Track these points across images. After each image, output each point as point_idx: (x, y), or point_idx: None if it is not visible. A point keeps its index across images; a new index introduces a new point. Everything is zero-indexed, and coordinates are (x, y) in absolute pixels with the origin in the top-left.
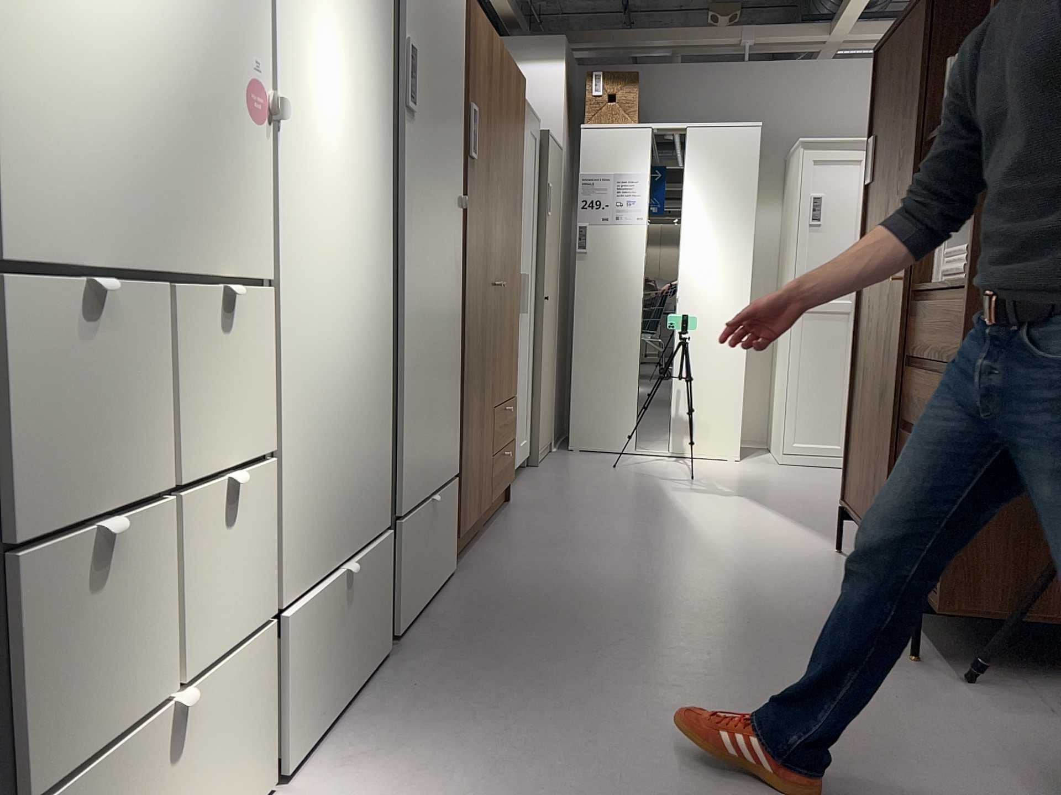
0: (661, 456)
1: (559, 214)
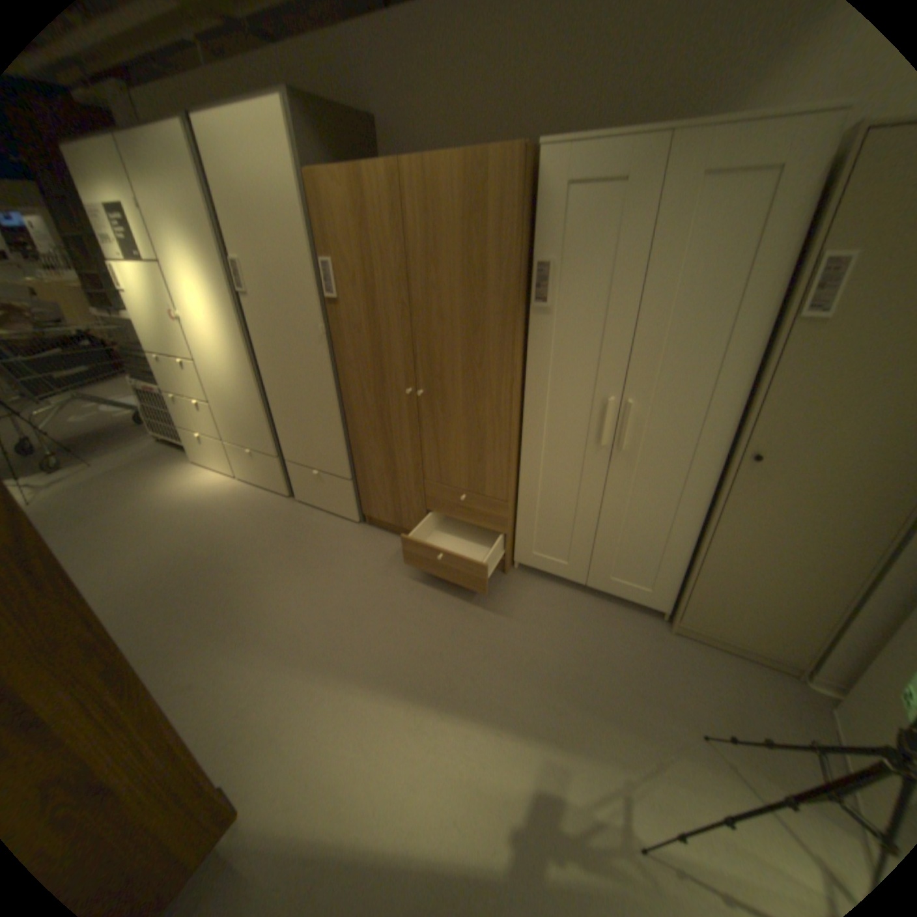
0: None
1: None
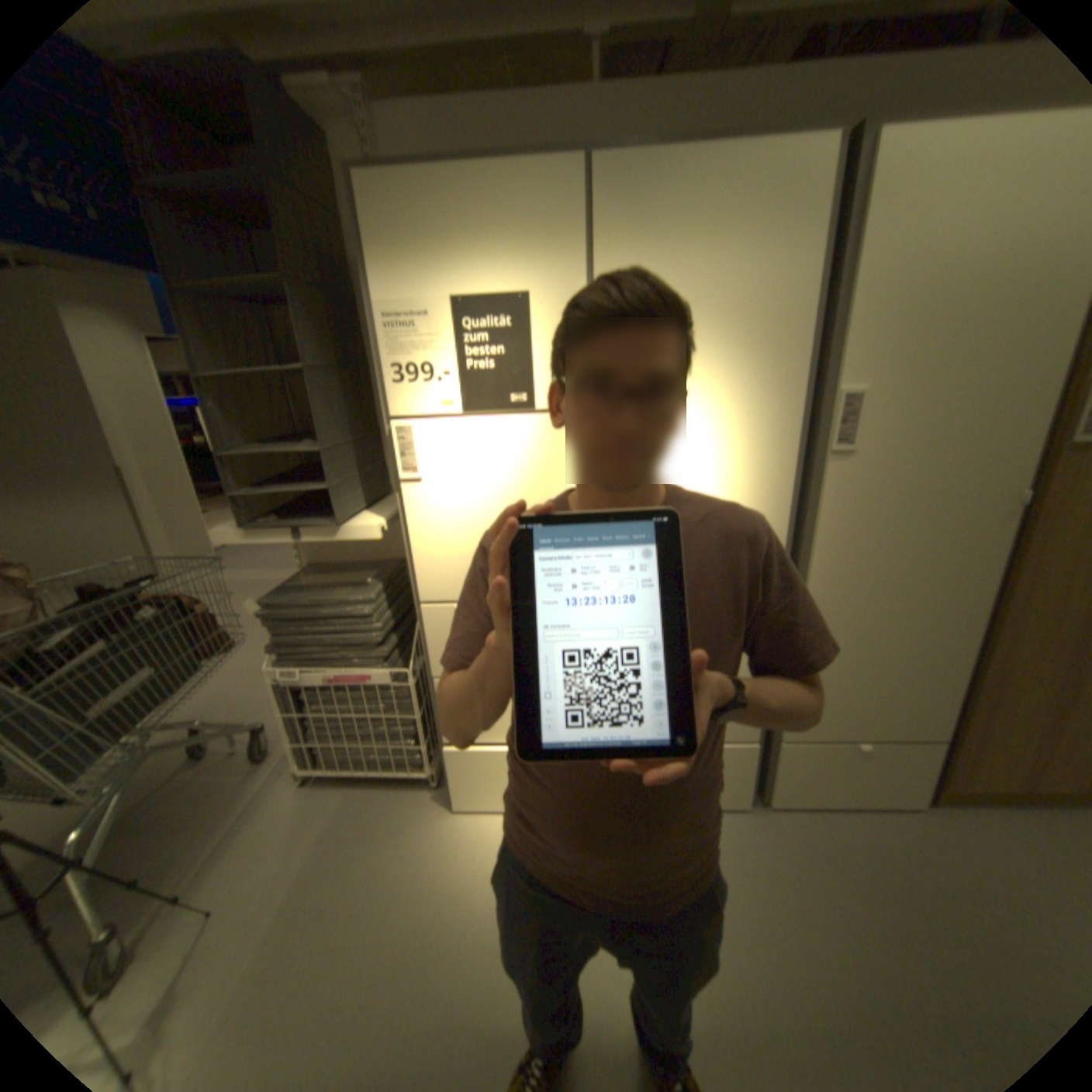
0: None
1: None
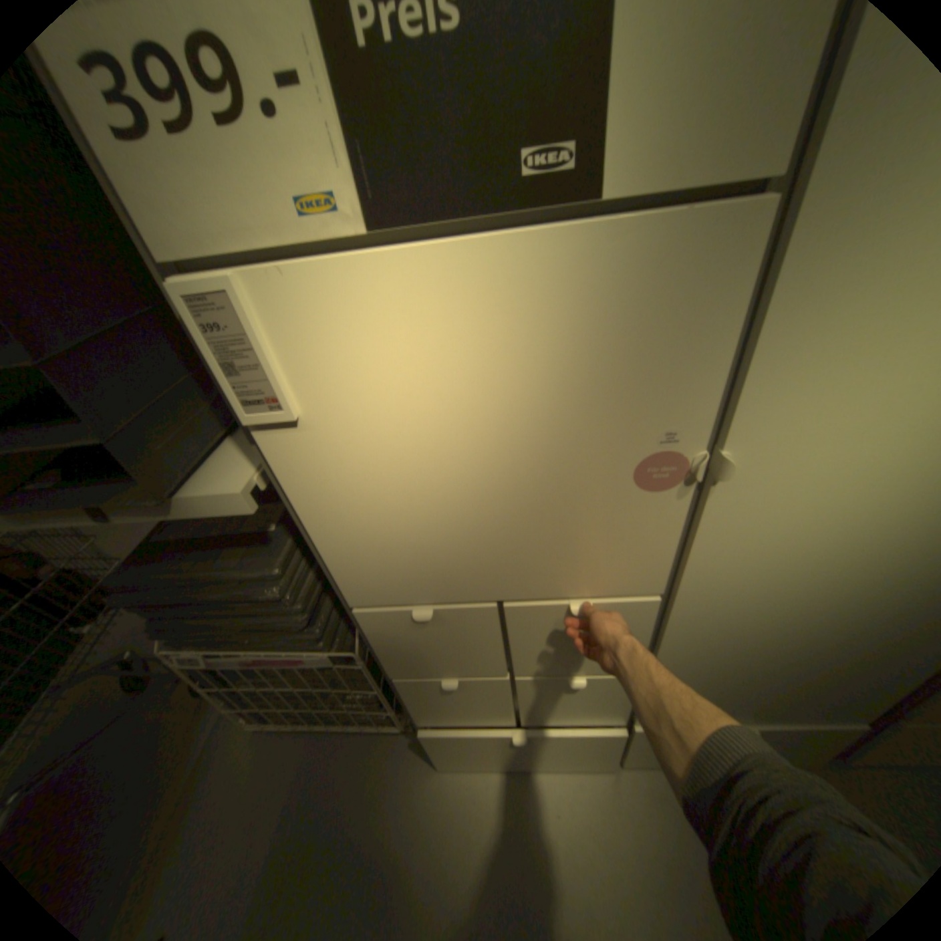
0: None
1: None
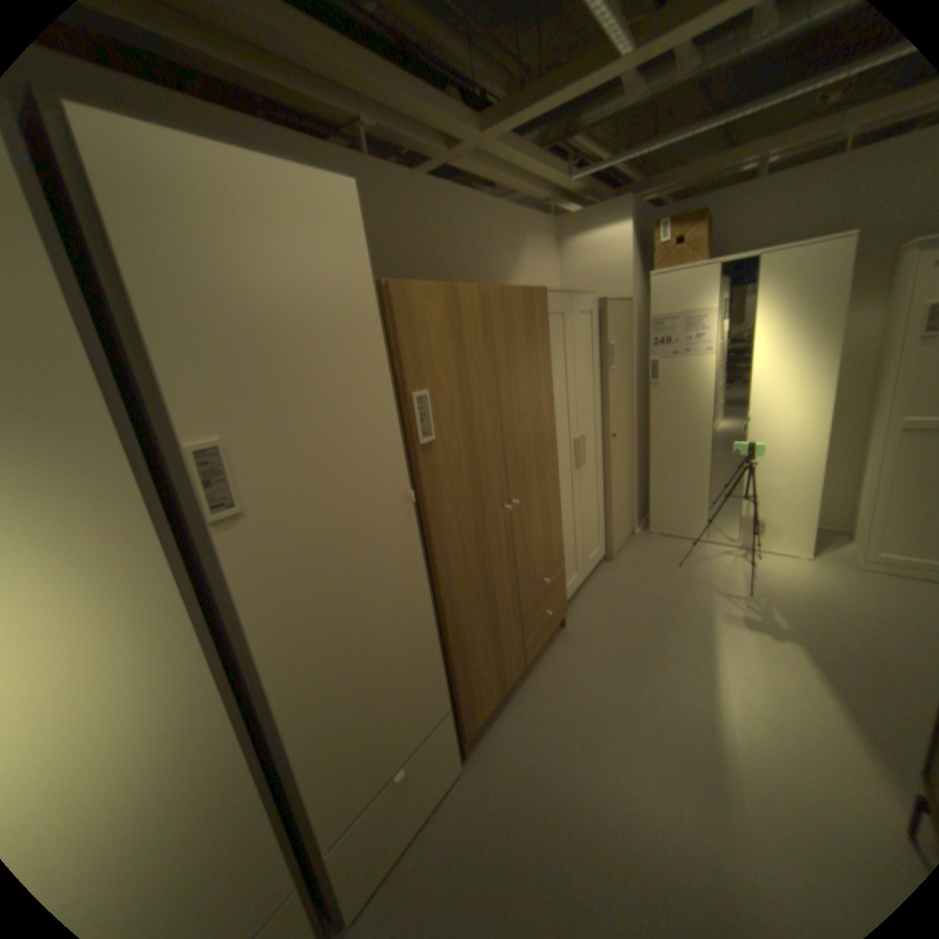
0: (730, 546)
1: (630, 356)
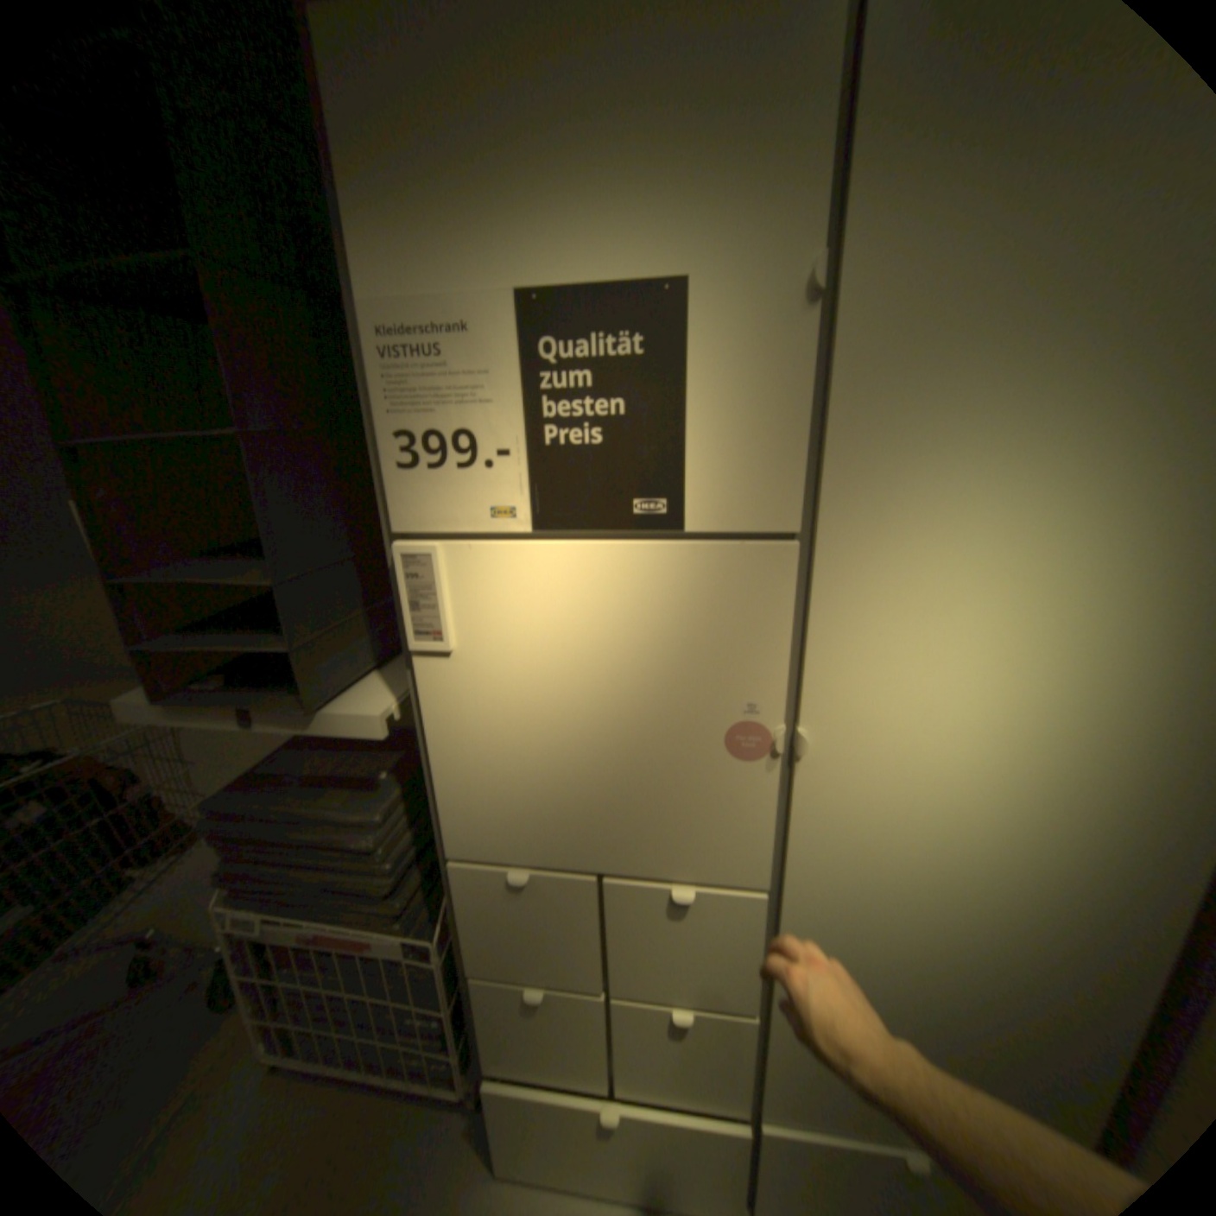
0: None
1: None
